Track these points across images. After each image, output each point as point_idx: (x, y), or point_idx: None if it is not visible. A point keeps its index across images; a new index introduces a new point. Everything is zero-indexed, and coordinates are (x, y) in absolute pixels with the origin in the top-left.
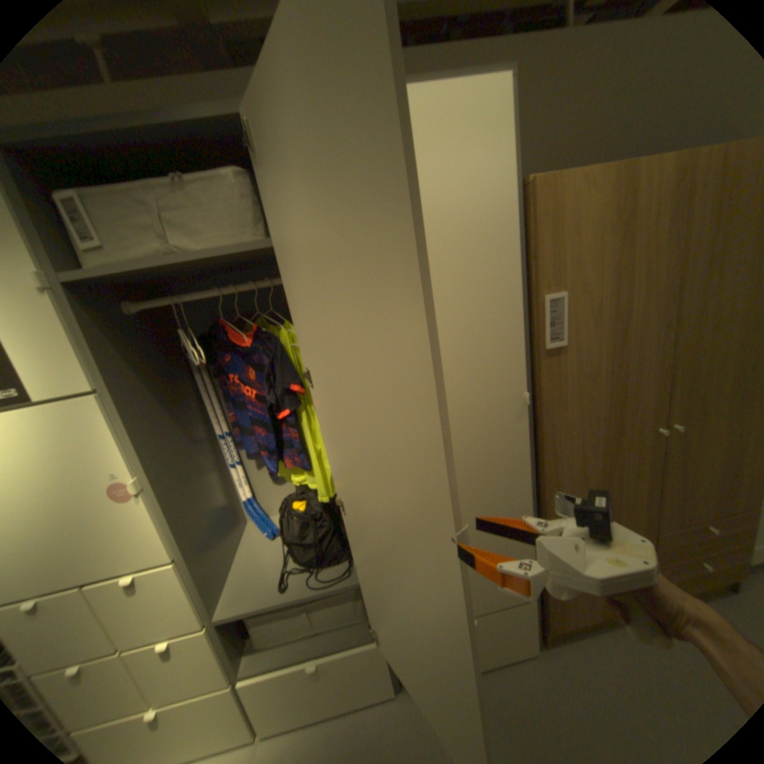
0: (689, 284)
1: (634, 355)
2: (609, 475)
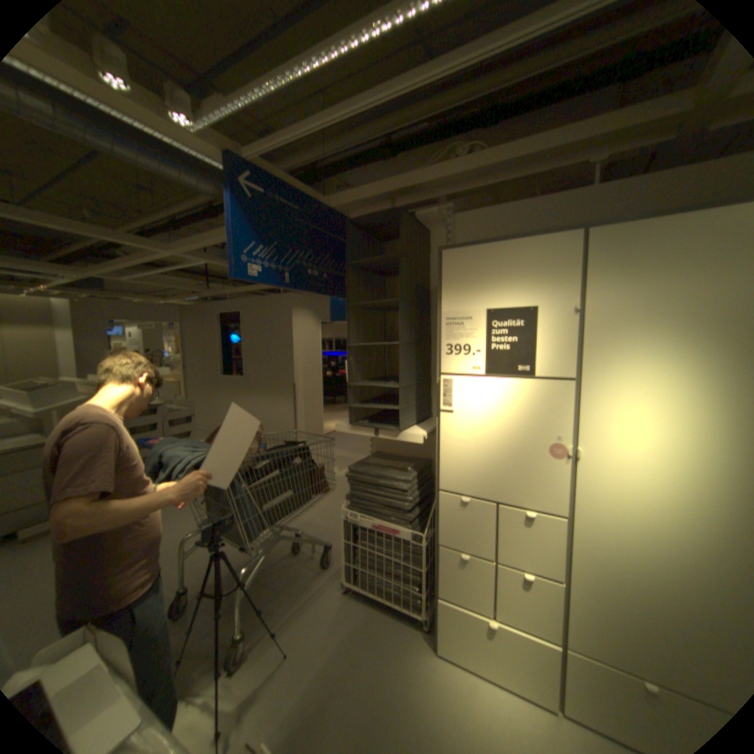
0: None
1: None
2: None
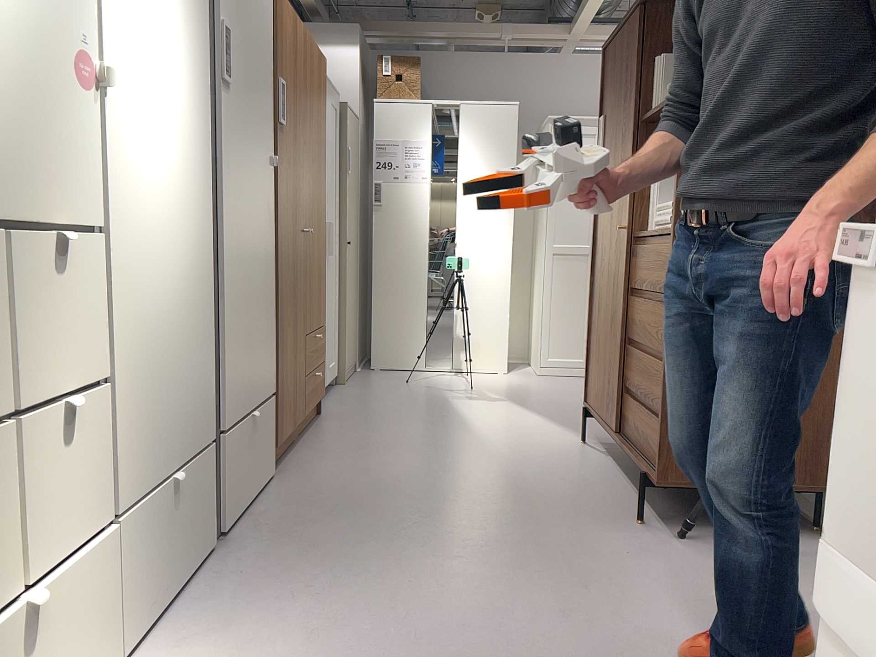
0: (307, 118)
1: (297, 157)
2: (293, 261)
